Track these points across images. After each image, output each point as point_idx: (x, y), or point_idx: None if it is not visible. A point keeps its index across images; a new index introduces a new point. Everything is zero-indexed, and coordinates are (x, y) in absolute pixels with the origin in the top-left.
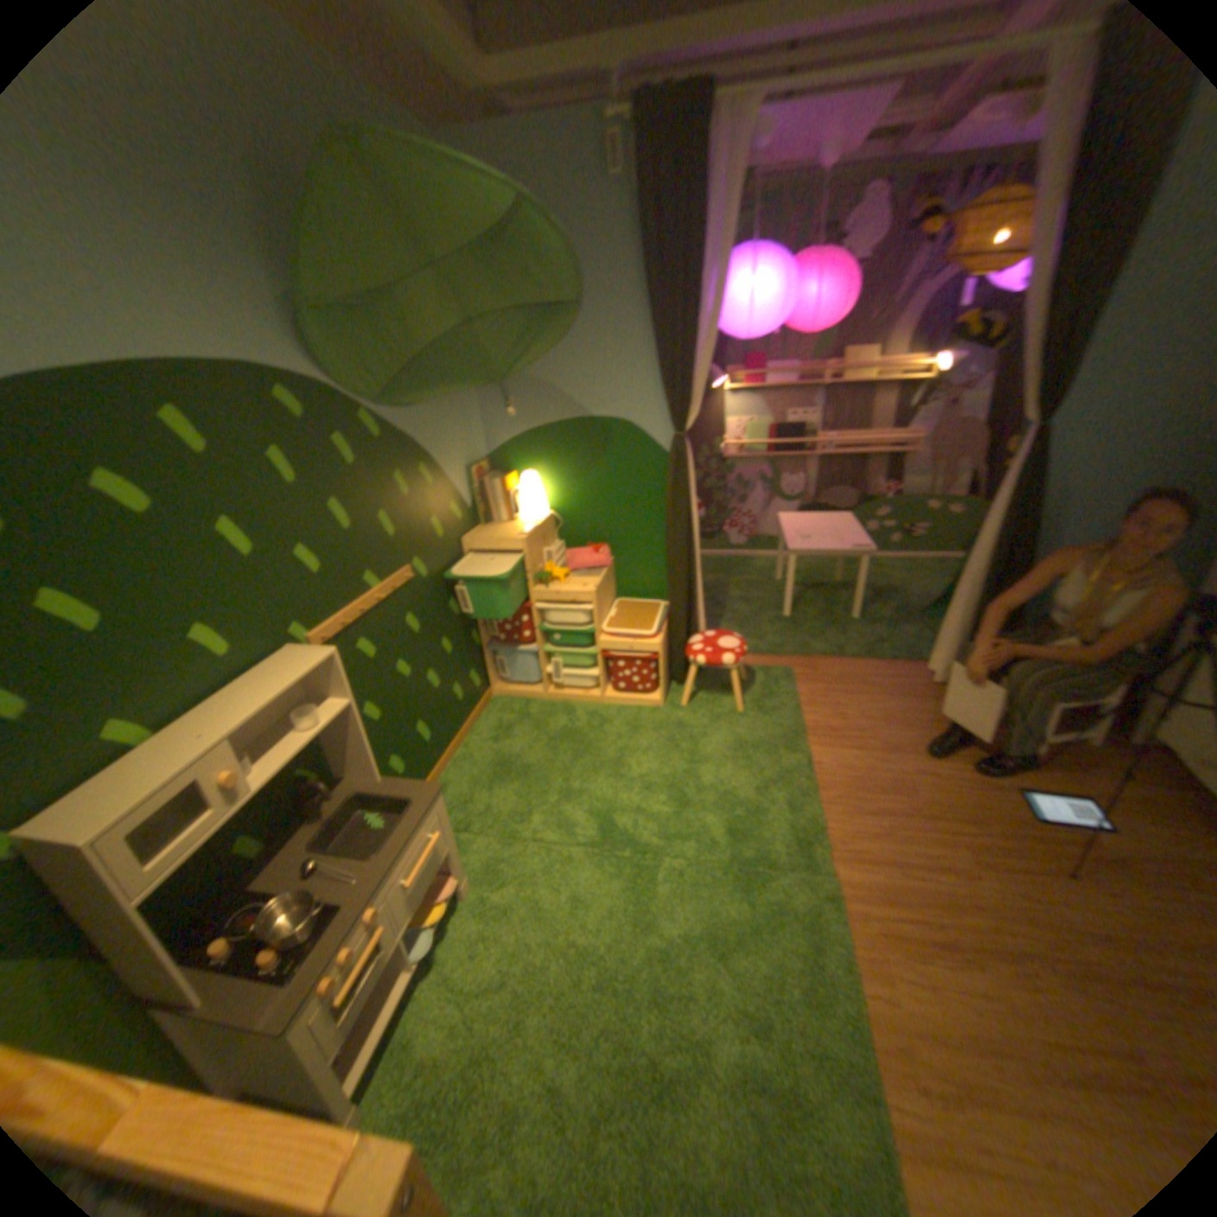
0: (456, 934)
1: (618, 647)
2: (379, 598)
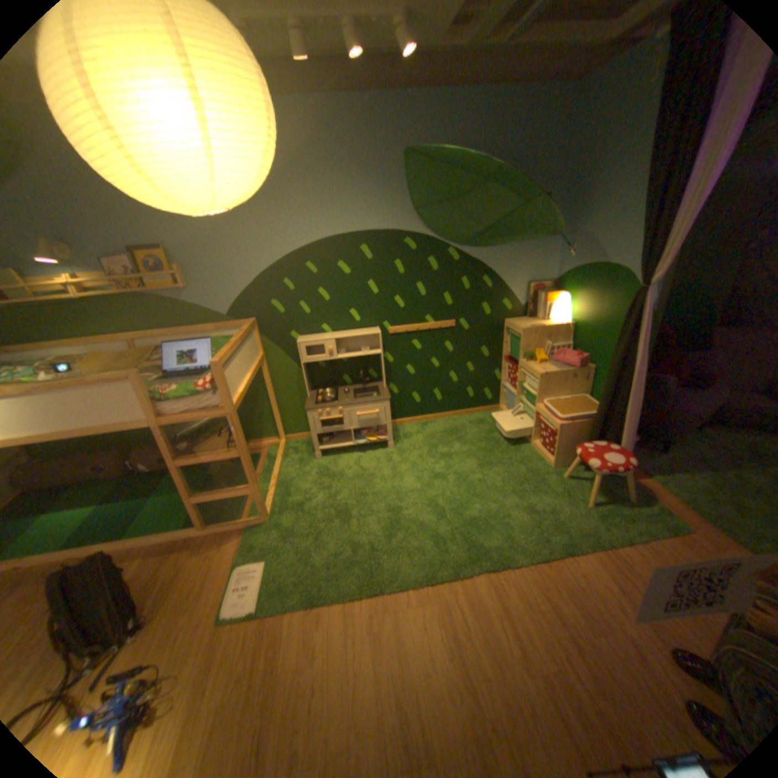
0: (377, 453)
1: (543, 415)
2: (429, 328)
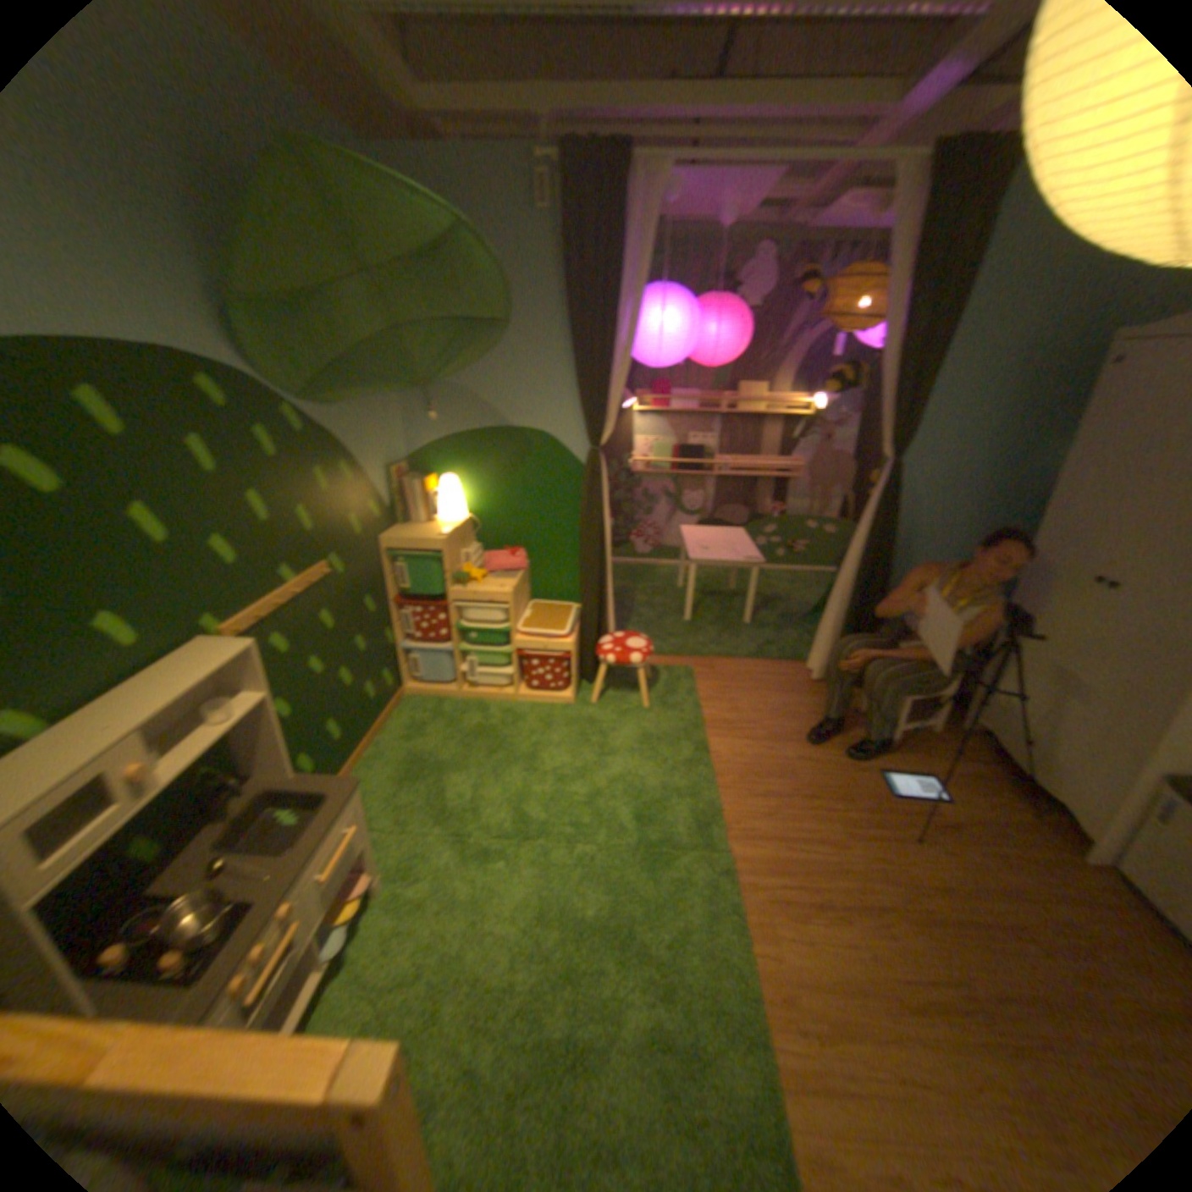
0: (366, 933)
1: (532, 646)
2: (293, 593)
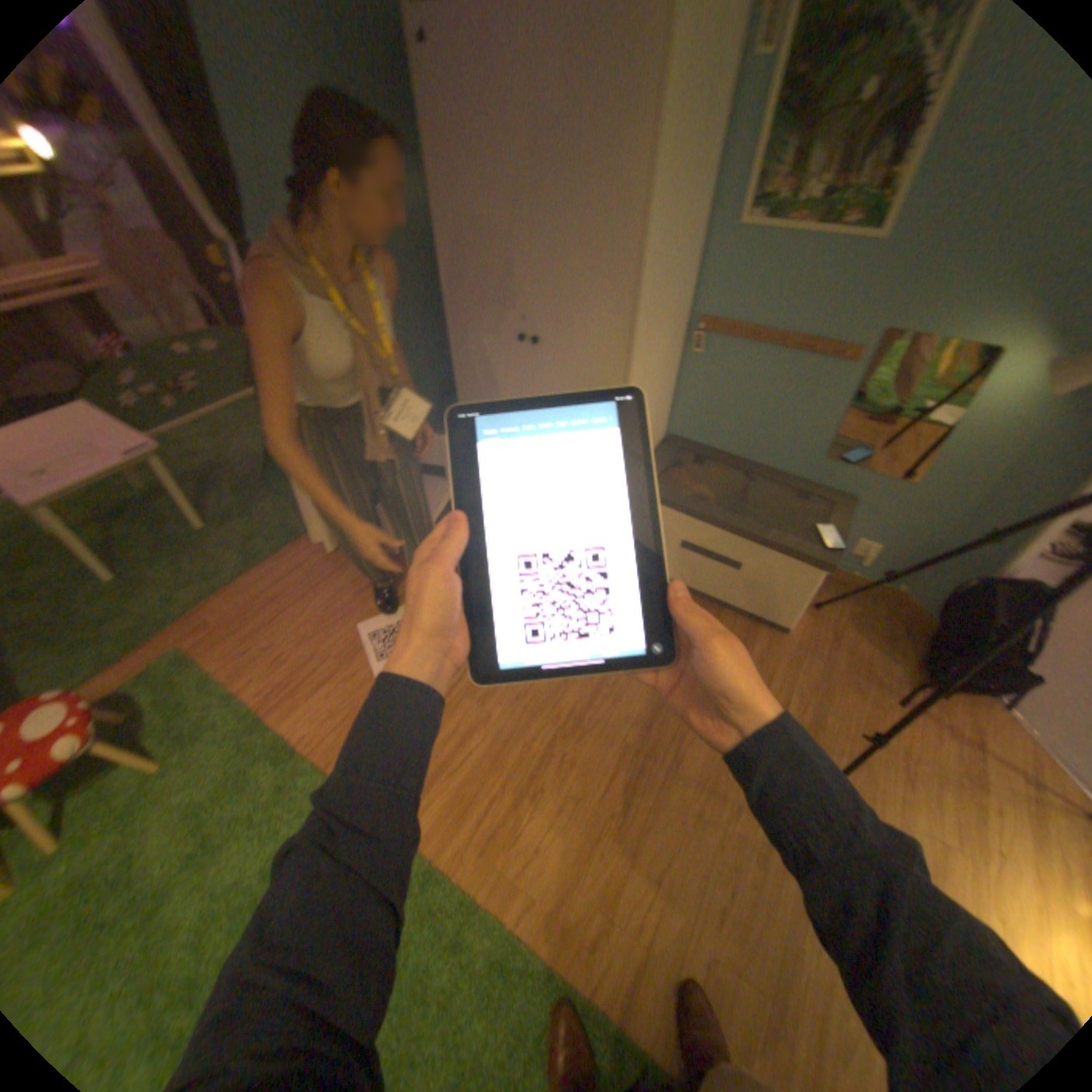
0: None
1: None
2: None
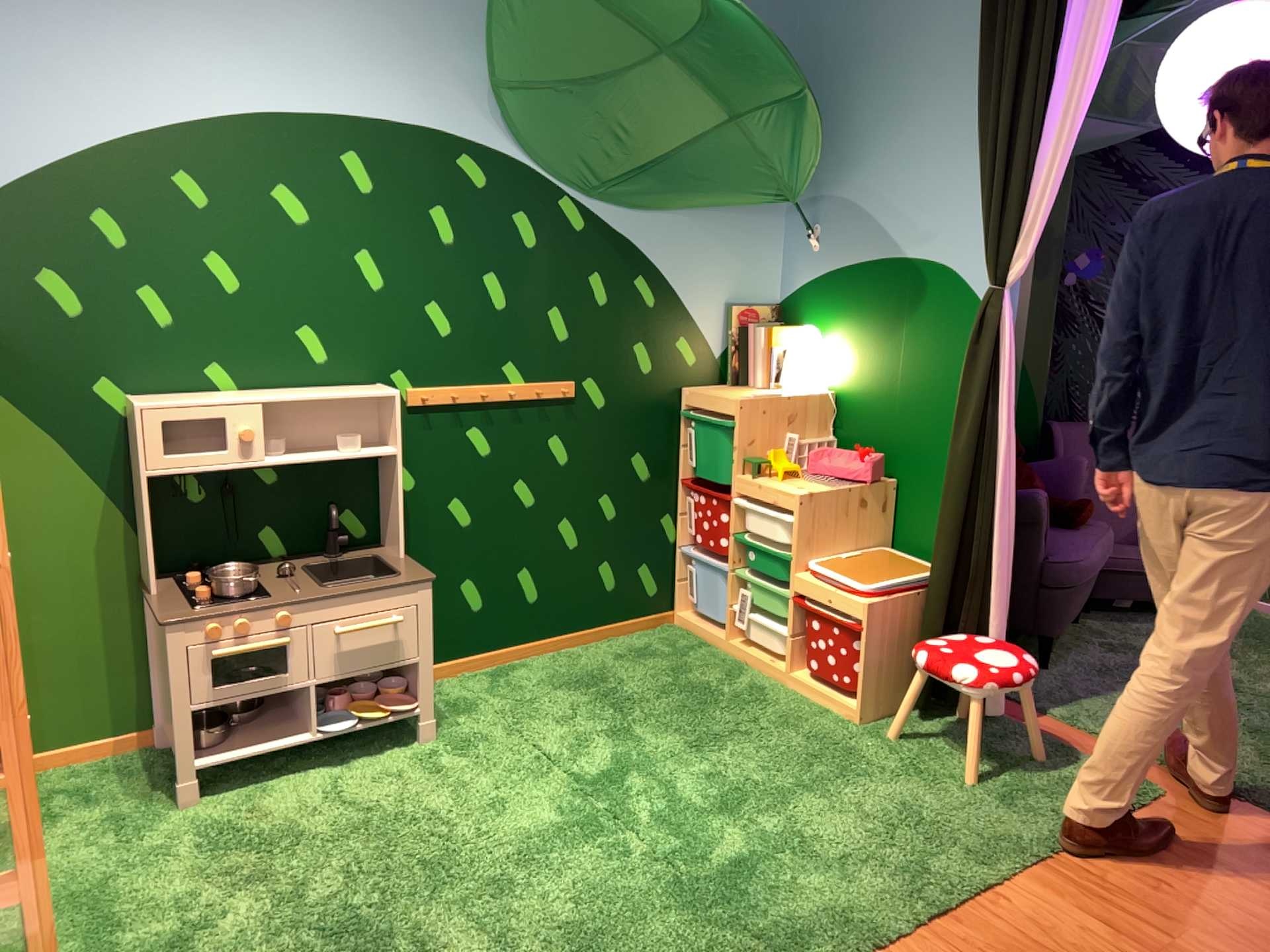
0: (387, 761)
1: (818, 593)
2: (515, 395)
